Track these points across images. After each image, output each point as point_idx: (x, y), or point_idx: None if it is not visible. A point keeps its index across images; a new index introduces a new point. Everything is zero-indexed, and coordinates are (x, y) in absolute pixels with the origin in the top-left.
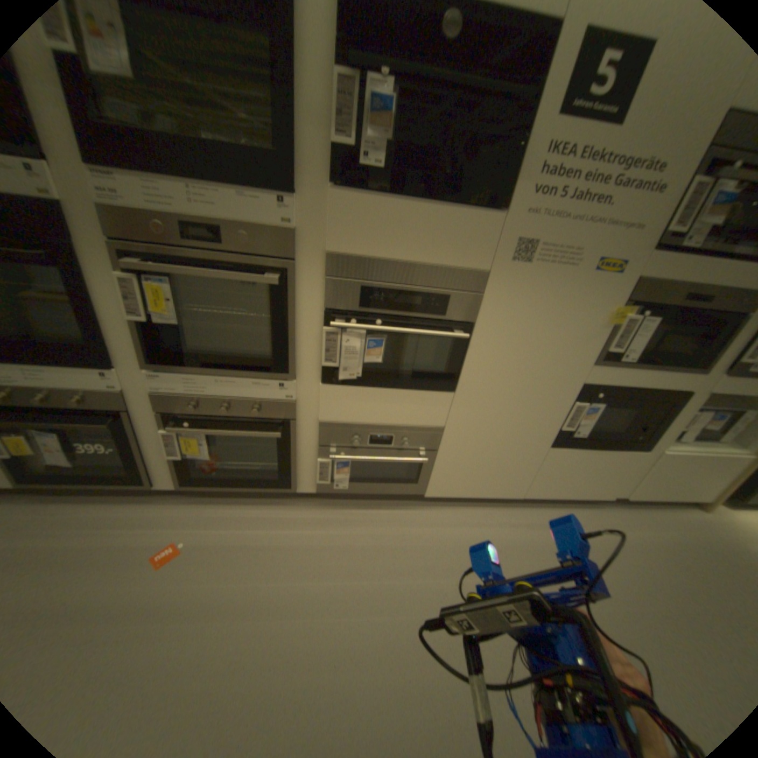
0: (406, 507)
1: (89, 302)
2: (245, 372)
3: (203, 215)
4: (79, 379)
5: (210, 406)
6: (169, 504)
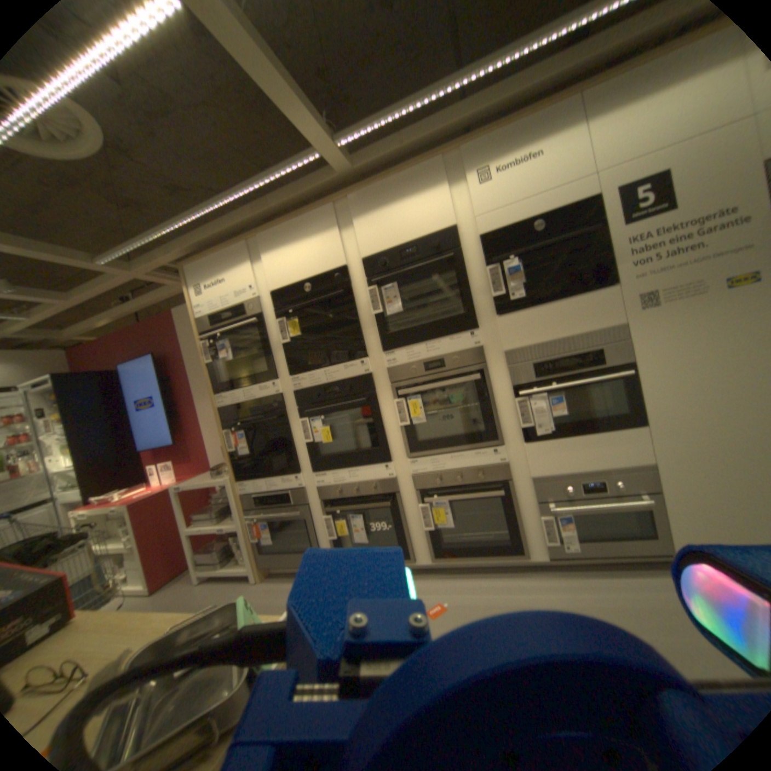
0: (660, 575)
1: (378, 423)
2: (468, 443)
3: (434, 354)
4: (374, 470)
5: (449, 476)
6: (428, 578)
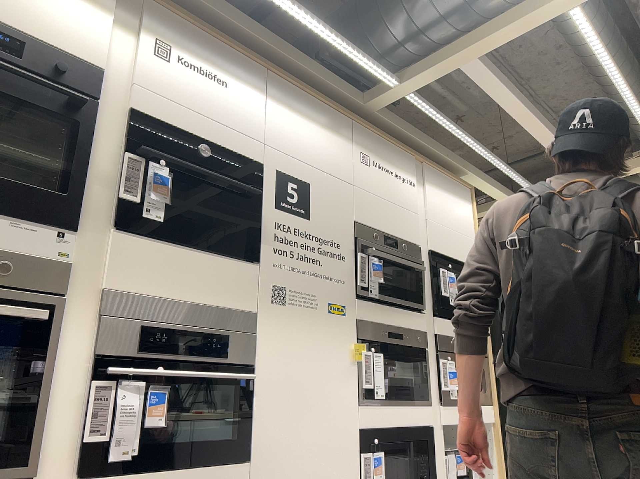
0: None
1: None
2: None
3: None
4: None
5: None
6: None
